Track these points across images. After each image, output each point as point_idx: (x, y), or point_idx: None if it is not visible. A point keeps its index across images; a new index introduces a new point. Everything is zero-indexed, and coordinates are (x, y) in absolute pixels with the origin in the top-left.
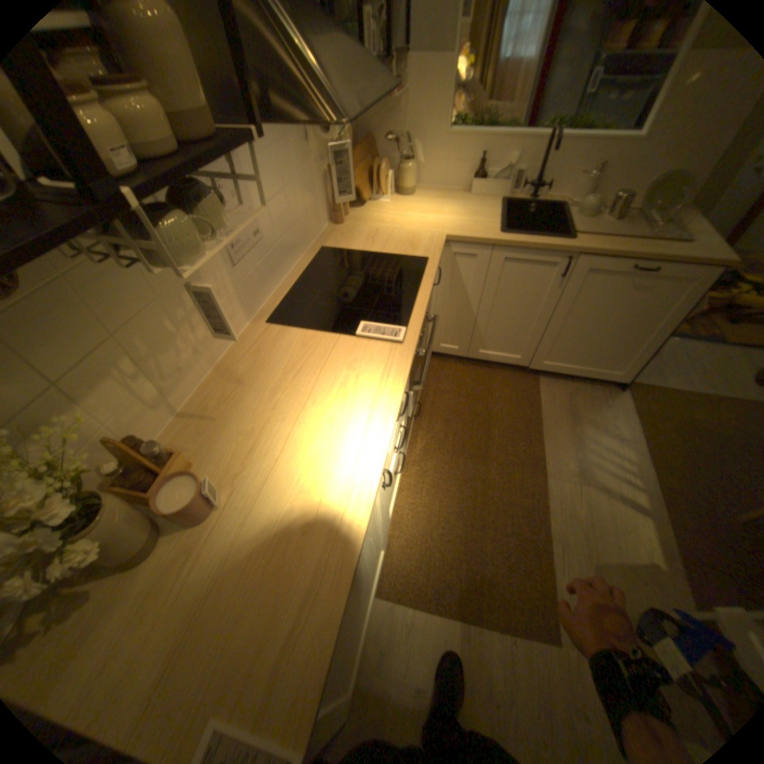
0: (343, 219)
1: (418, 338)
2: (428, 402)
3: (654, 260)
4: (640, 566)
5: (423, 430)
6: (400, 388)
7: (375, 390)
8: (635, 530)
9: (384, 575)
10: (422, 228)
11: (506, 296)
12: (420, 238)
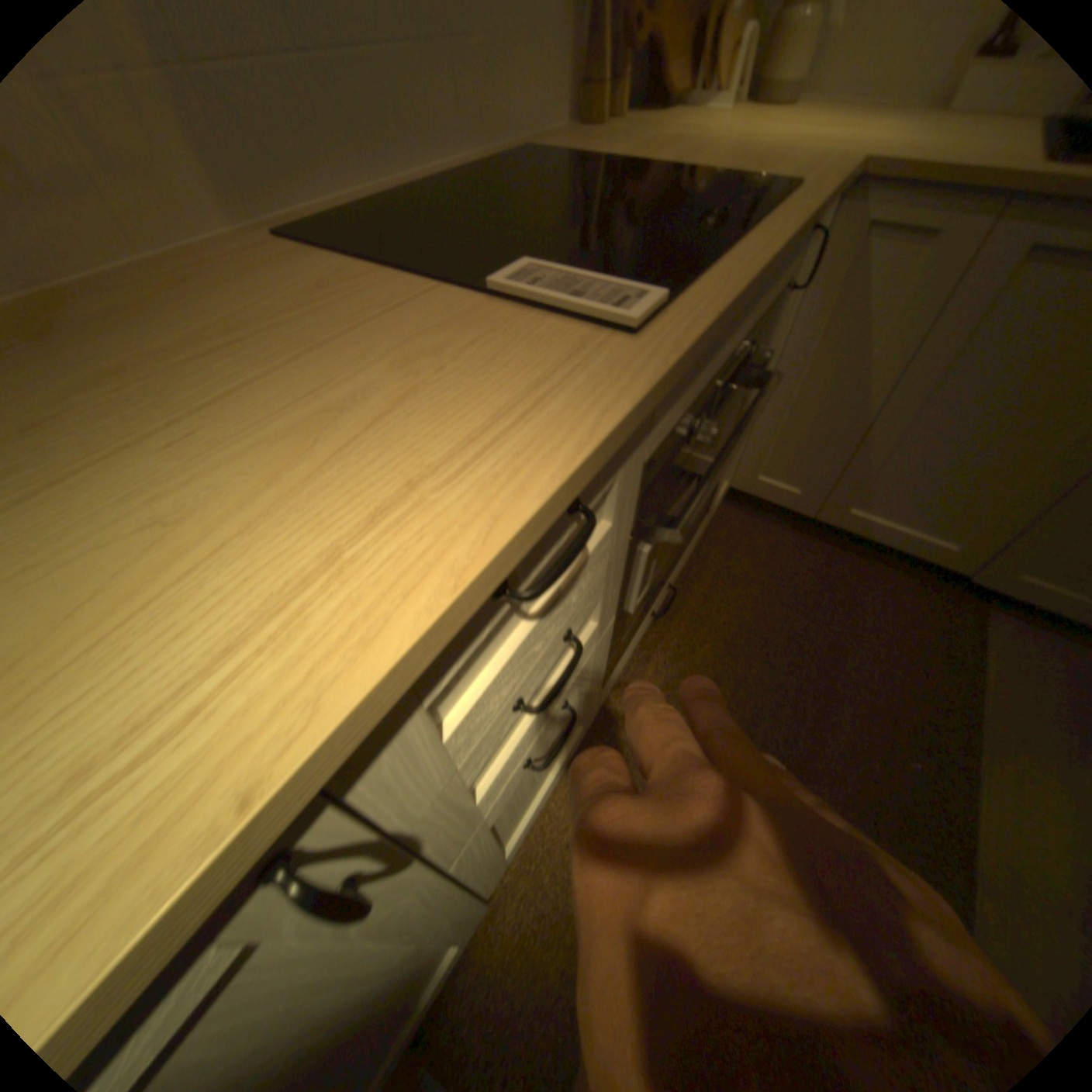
0: (601, 119)
1: (699, 342)
2: (691, 595)
3: None
4: None
5: (662, 655)
6: (542, 487)
7: (430, 469)
8: None
9: (450, 994)
10: (795, 148)
11: (975, 381)
12: (784, 161)
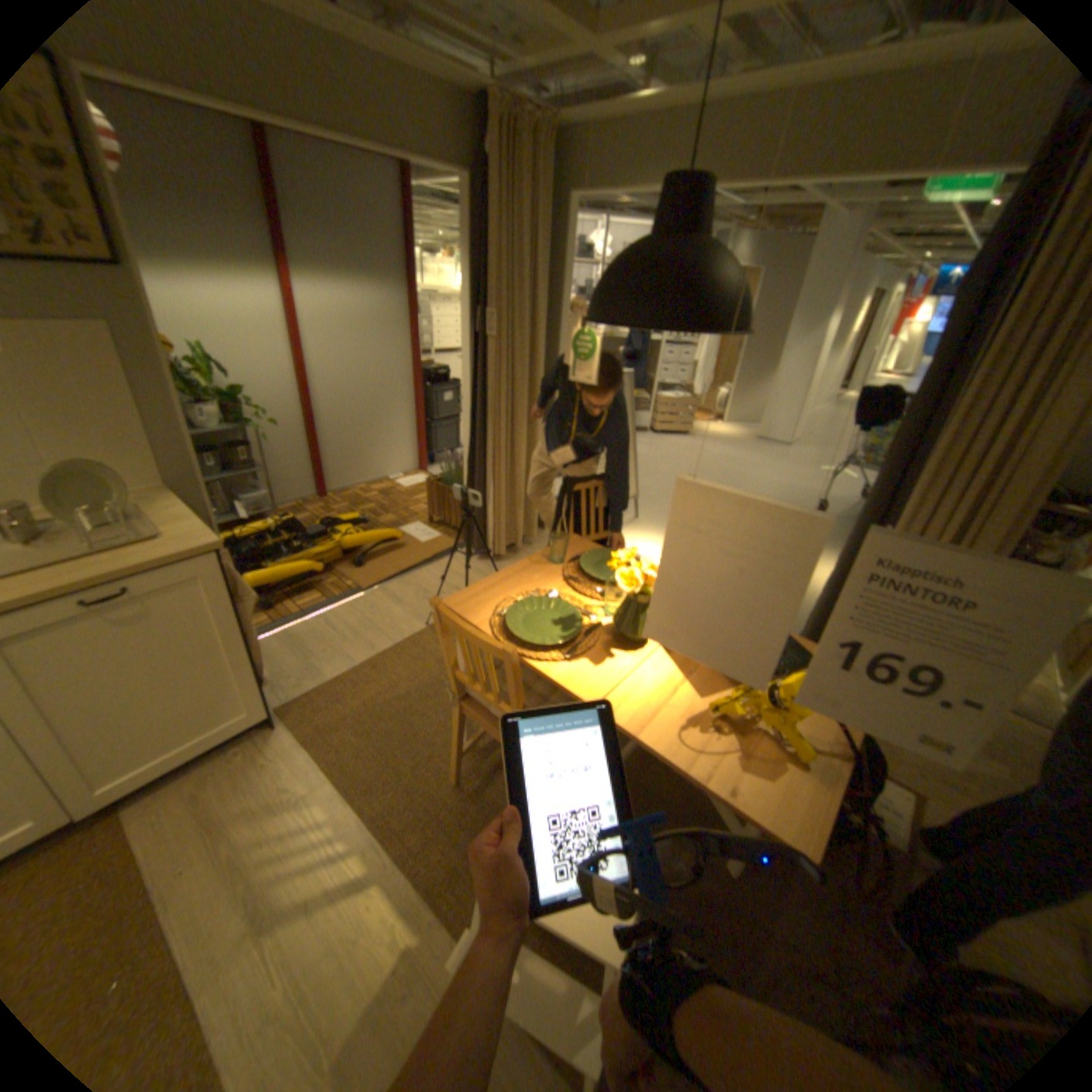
0: None
1: None
2: None
3: (100, 584)
4: (383, 979)
5: None
6: None
7: None
8: (356, 930)
9: None
10: None
11: None
12: None
